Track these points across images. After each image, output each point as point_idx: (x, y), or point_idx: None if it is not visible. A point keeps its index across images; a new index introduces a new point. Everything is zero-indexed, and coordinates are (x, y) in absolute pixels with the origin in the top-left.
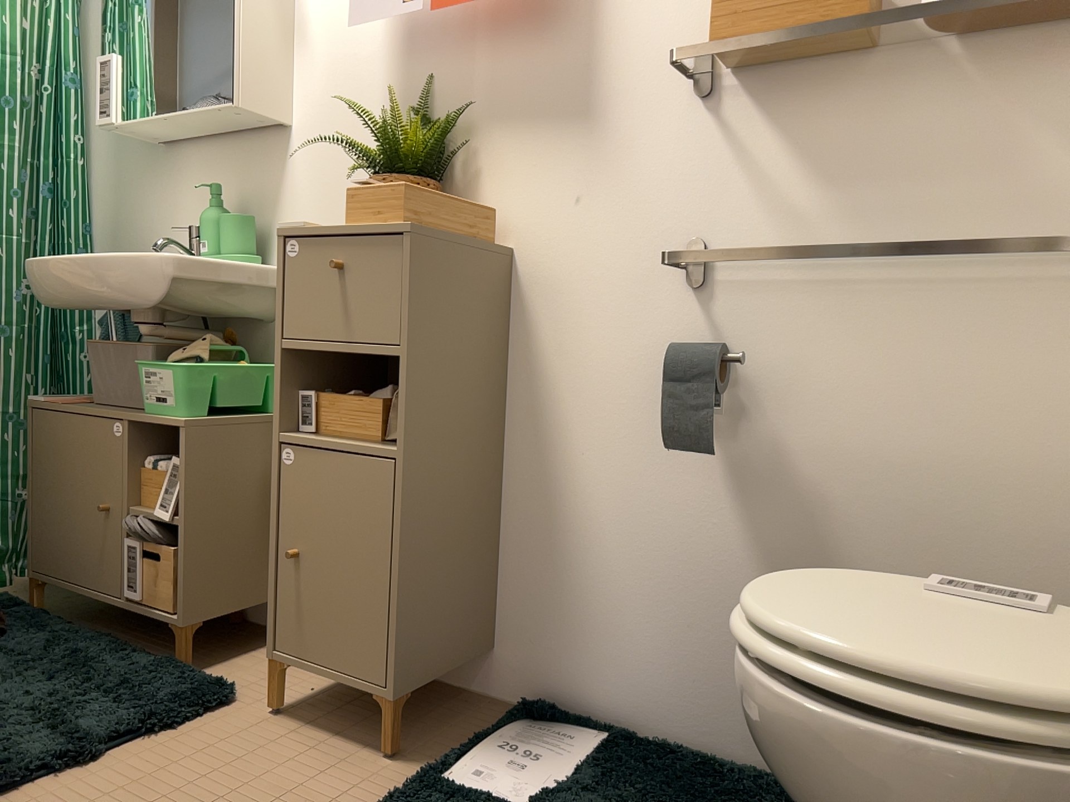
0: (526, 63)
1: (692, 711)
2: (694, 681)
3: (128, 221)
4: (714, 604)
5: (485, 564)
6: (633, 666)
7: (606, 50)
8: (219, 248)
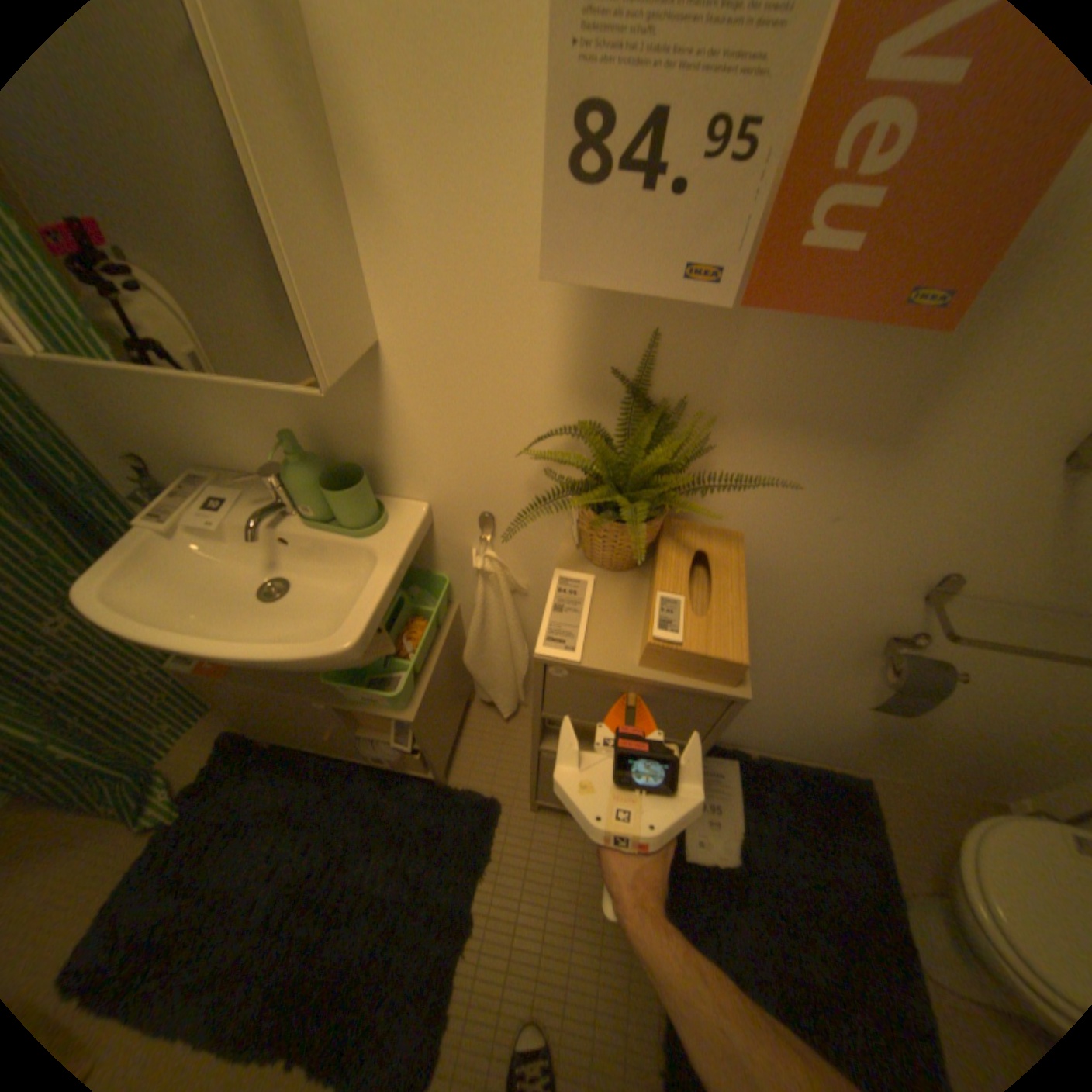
0: (837, 354)
1: (789, 747)
2: (796, 740)
3: (99, 401)
4: (829, 723)
5: None
6: (755, 733)
7: (979, 370)
8: (329, 508)
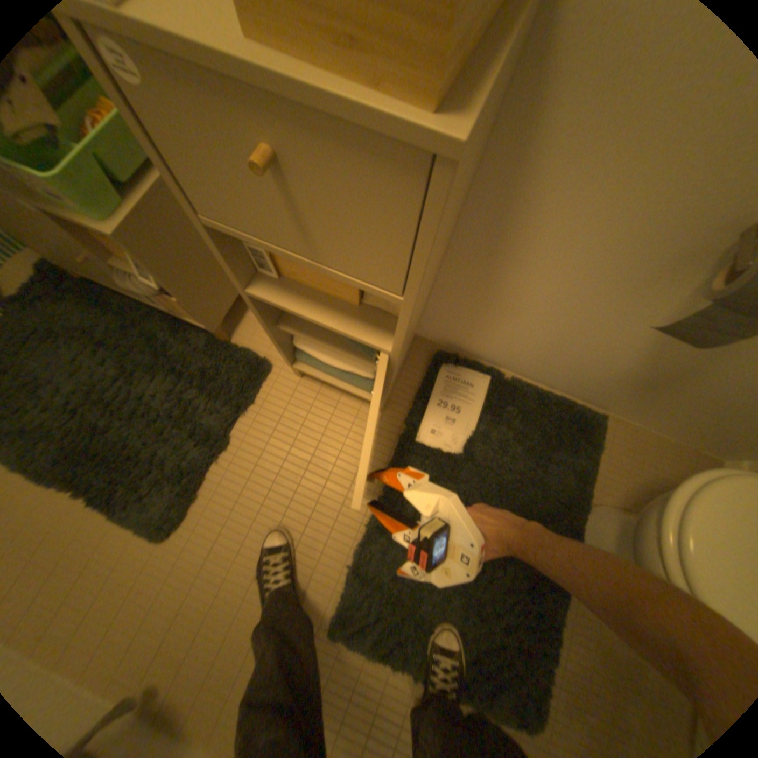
0: None
1: (544, 372)
2: (553, 367)
3: None
4: (594, 353)
5: (427, 302)
6: (516, 352)
7: None
8: None
